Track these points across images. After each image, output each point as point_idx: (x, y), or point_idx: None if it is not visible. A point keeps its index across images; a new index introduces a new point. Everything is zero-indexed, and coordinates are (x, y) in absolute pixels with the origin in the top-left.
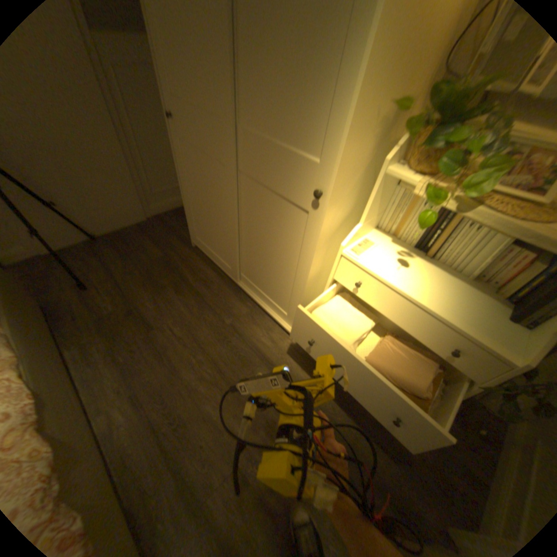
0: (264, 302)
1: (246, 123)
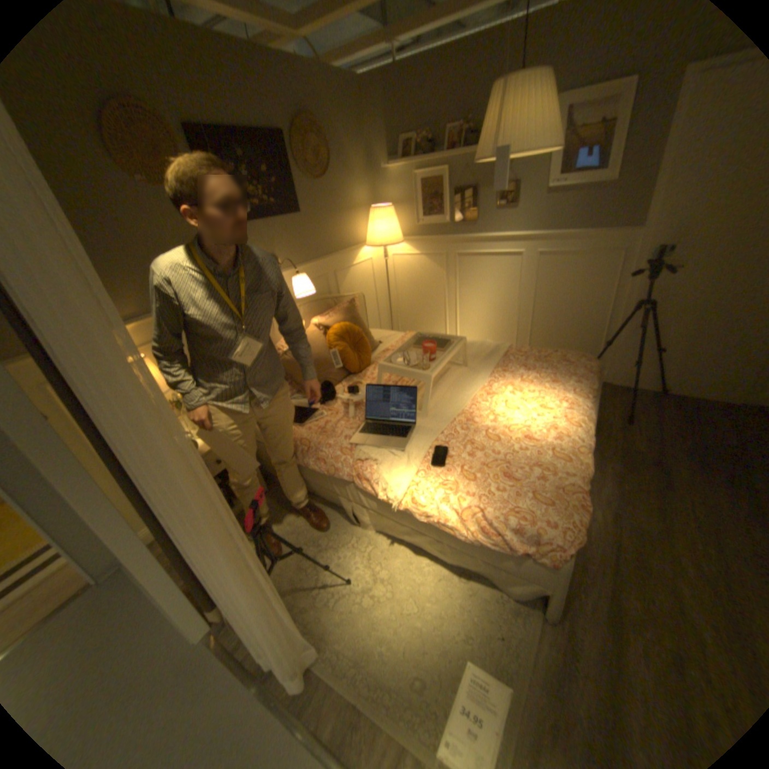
0: None
1: None
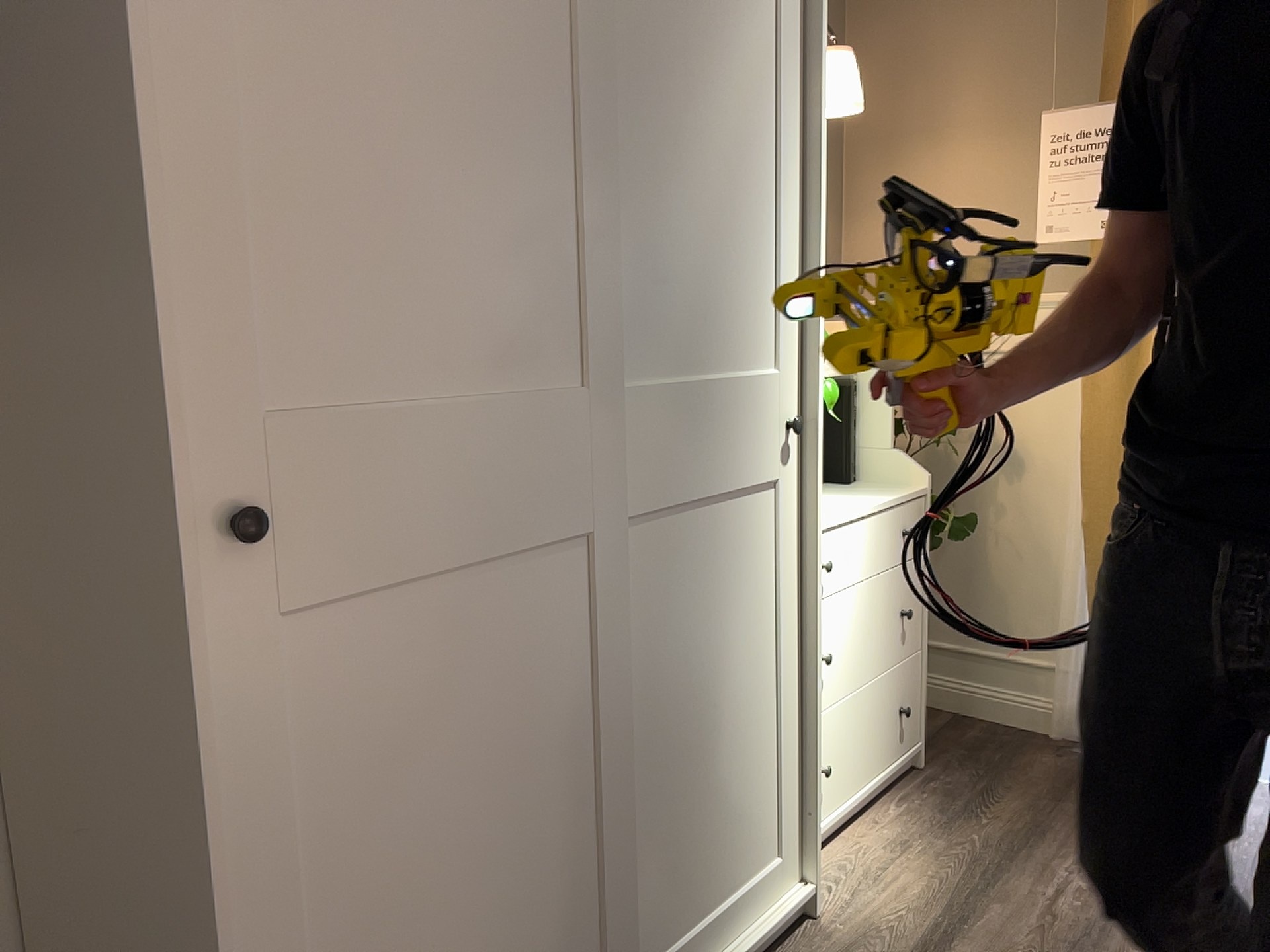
0: (725, 946)
1: (636, 374)
